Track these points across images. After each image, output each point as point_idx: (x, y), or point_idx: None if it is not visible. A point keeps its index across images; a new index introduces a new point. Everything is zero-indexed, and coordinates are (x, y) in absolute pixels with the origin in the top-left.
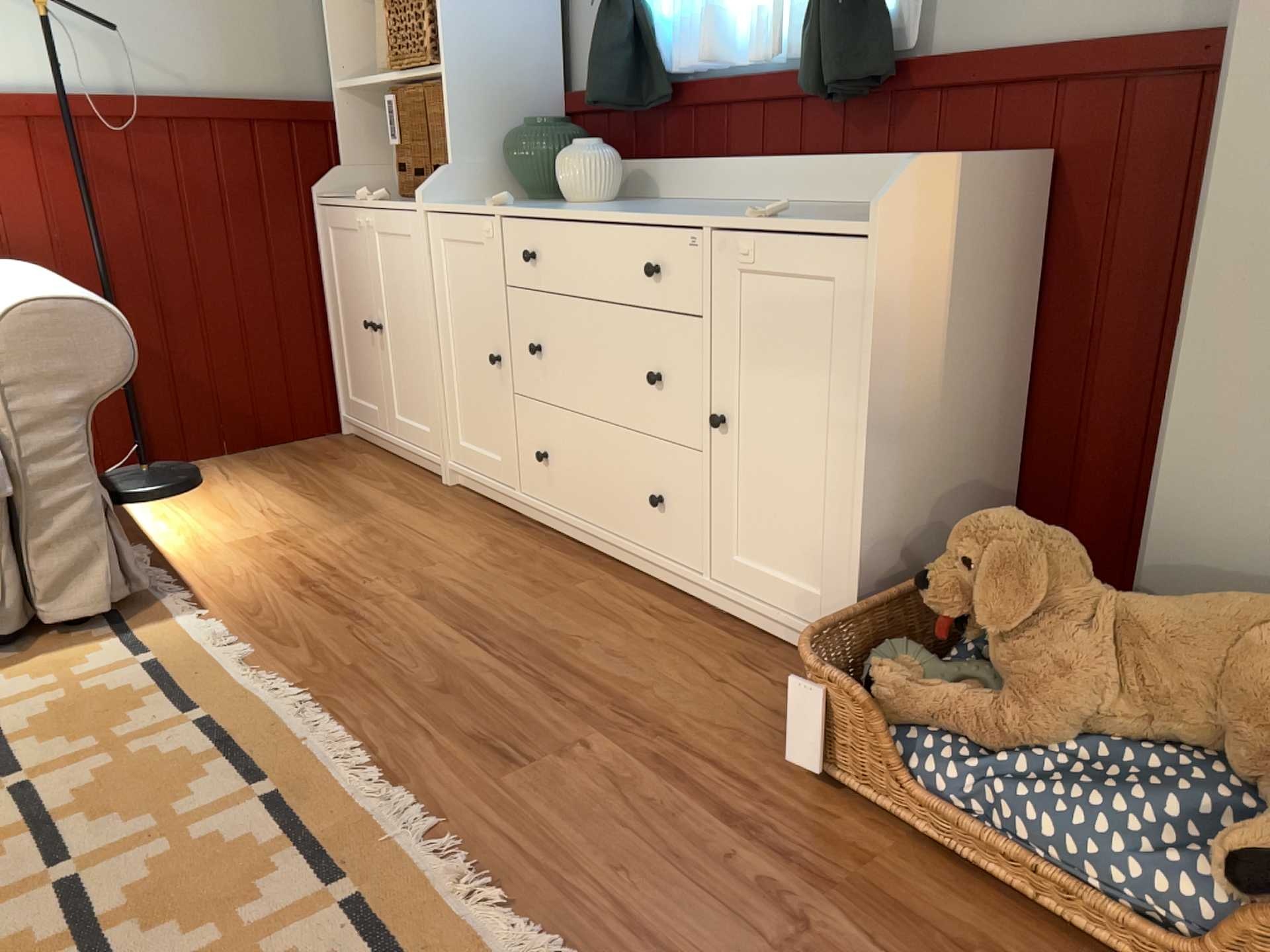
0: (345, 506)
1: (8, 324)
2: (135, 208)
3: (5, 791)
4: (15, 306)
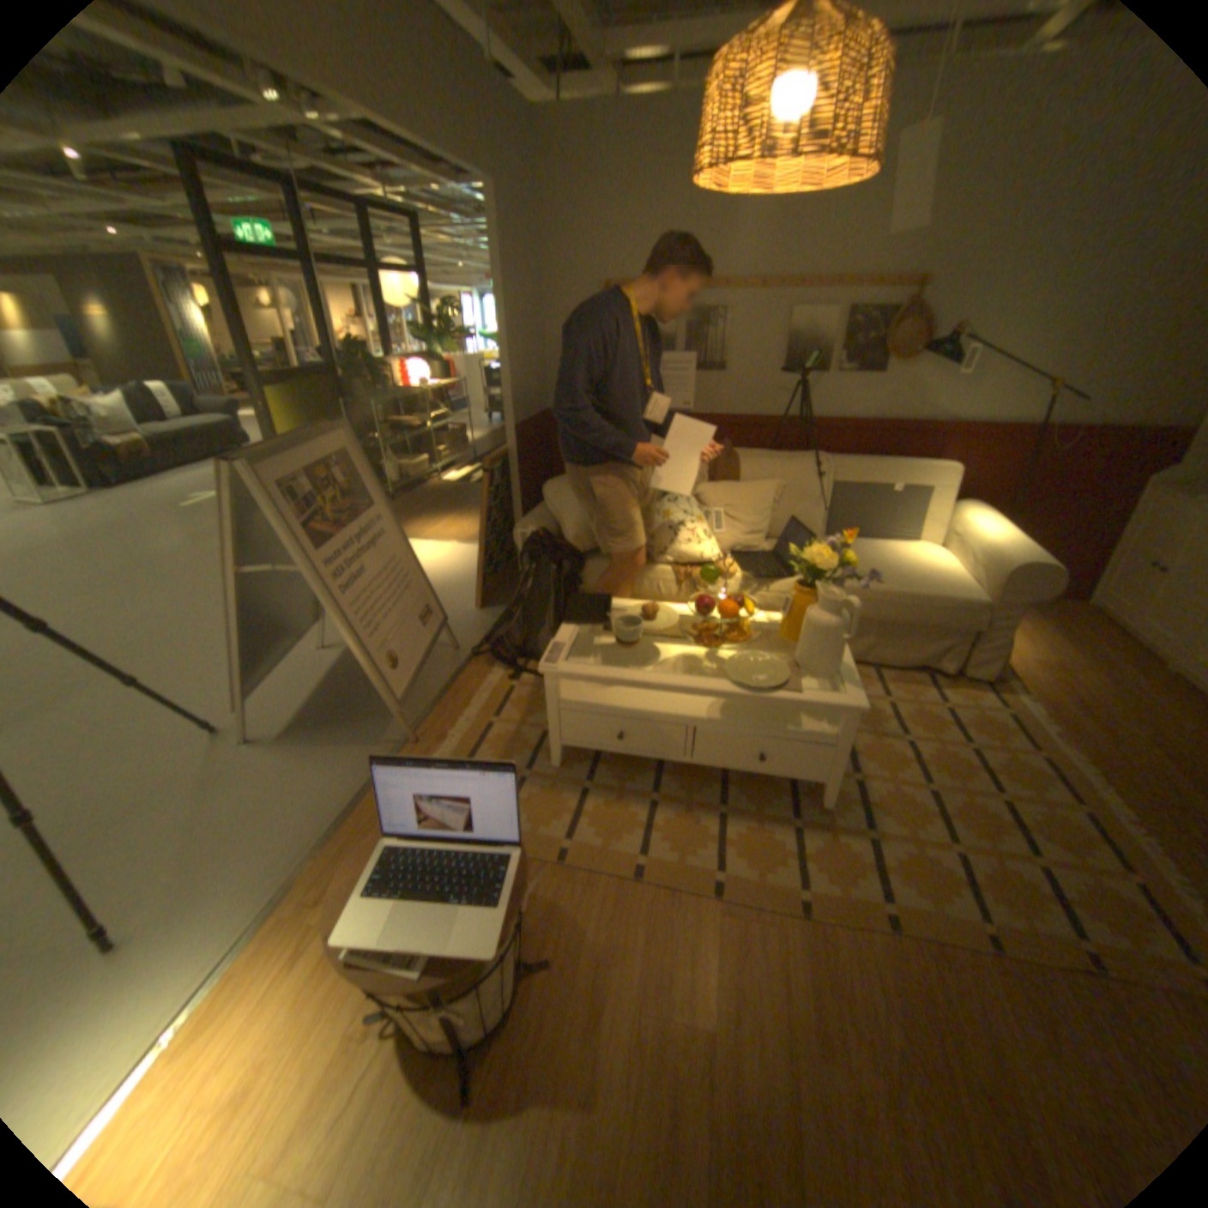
0: (1099, 661)
1: (1019, 569)
2: (1040, 476)
3: (971, 750)
4: (1025, 563)
